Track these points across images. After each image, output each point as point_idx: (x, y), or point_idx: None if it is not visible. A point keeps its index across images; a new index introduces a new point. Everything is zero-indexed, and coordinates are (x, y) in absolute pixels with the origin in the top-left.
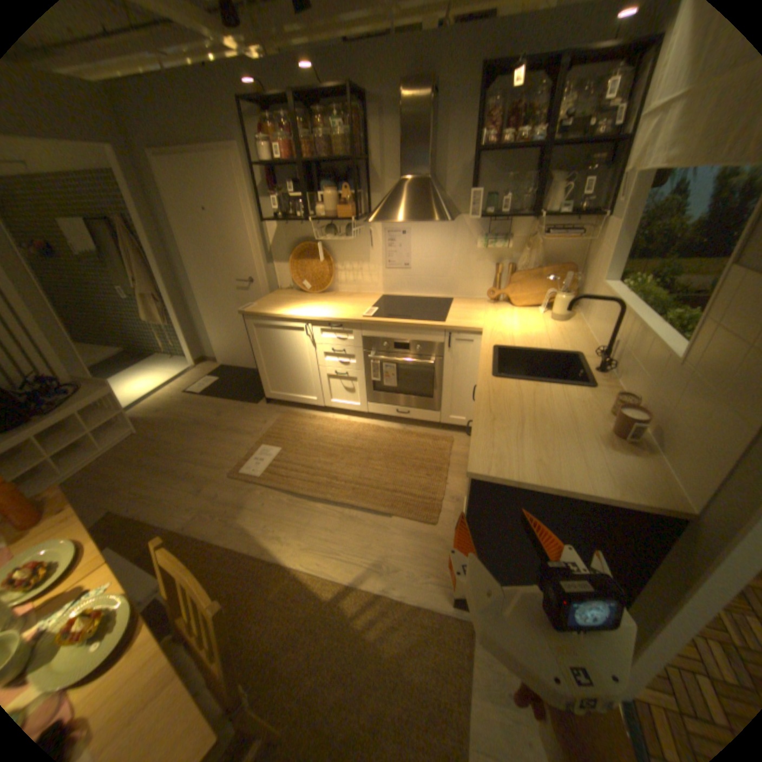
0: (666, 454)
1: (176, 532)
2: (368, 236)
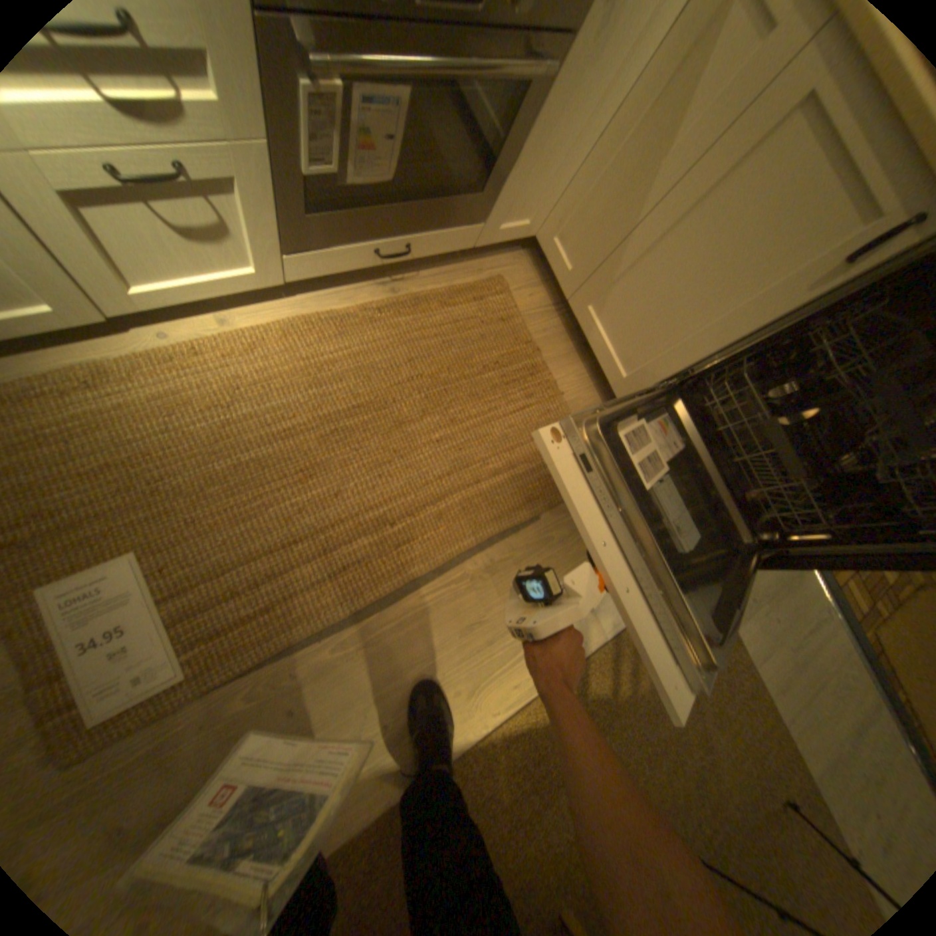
0: None
1: None
2: None
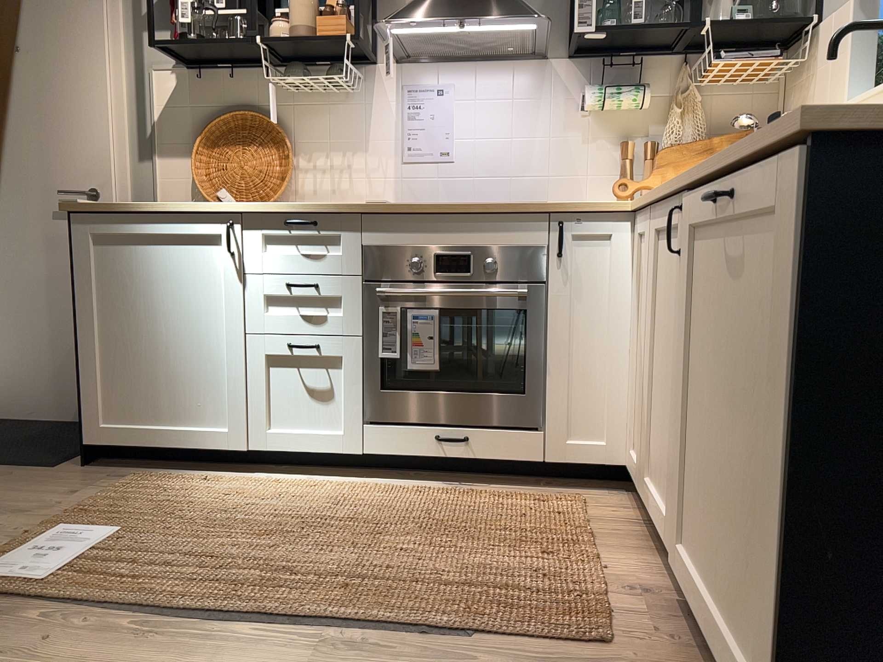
0: None
1: None
2: (369, 99)
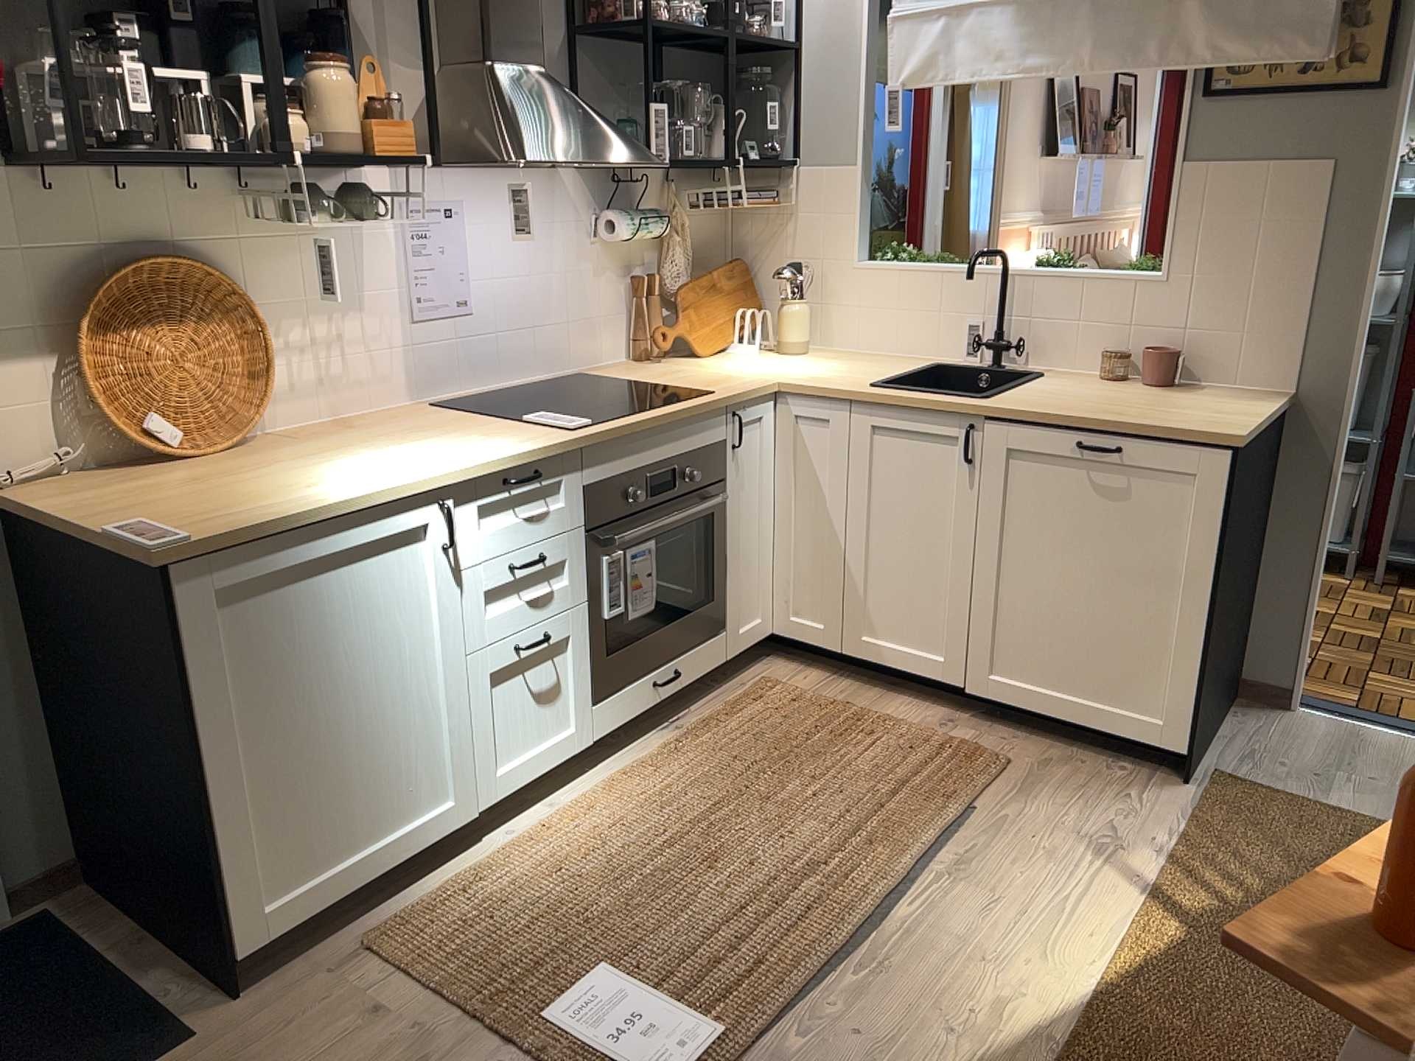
0: (1202, 377)
1: None
2: (360, 227)
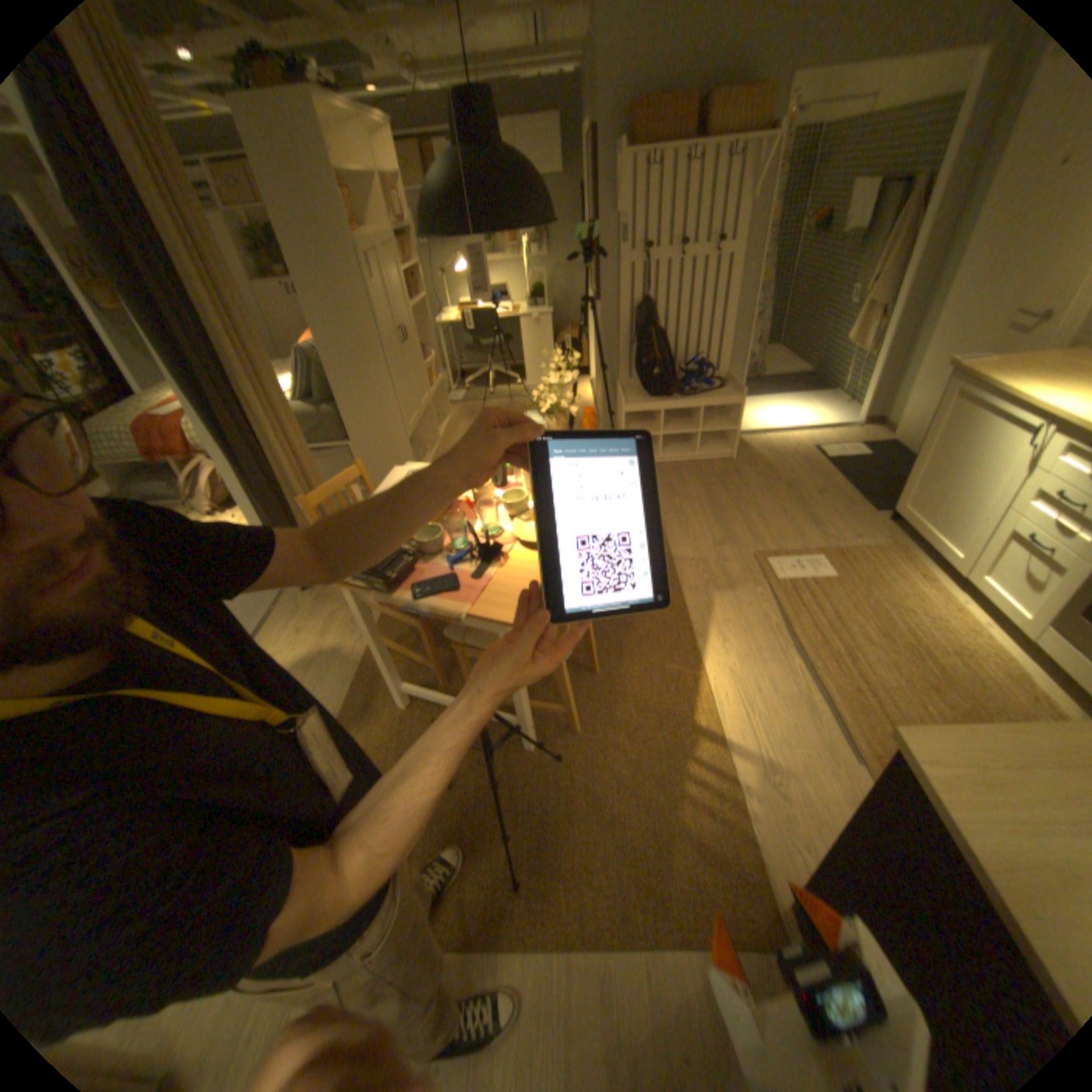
0: None
1: (671, 558)
2: None
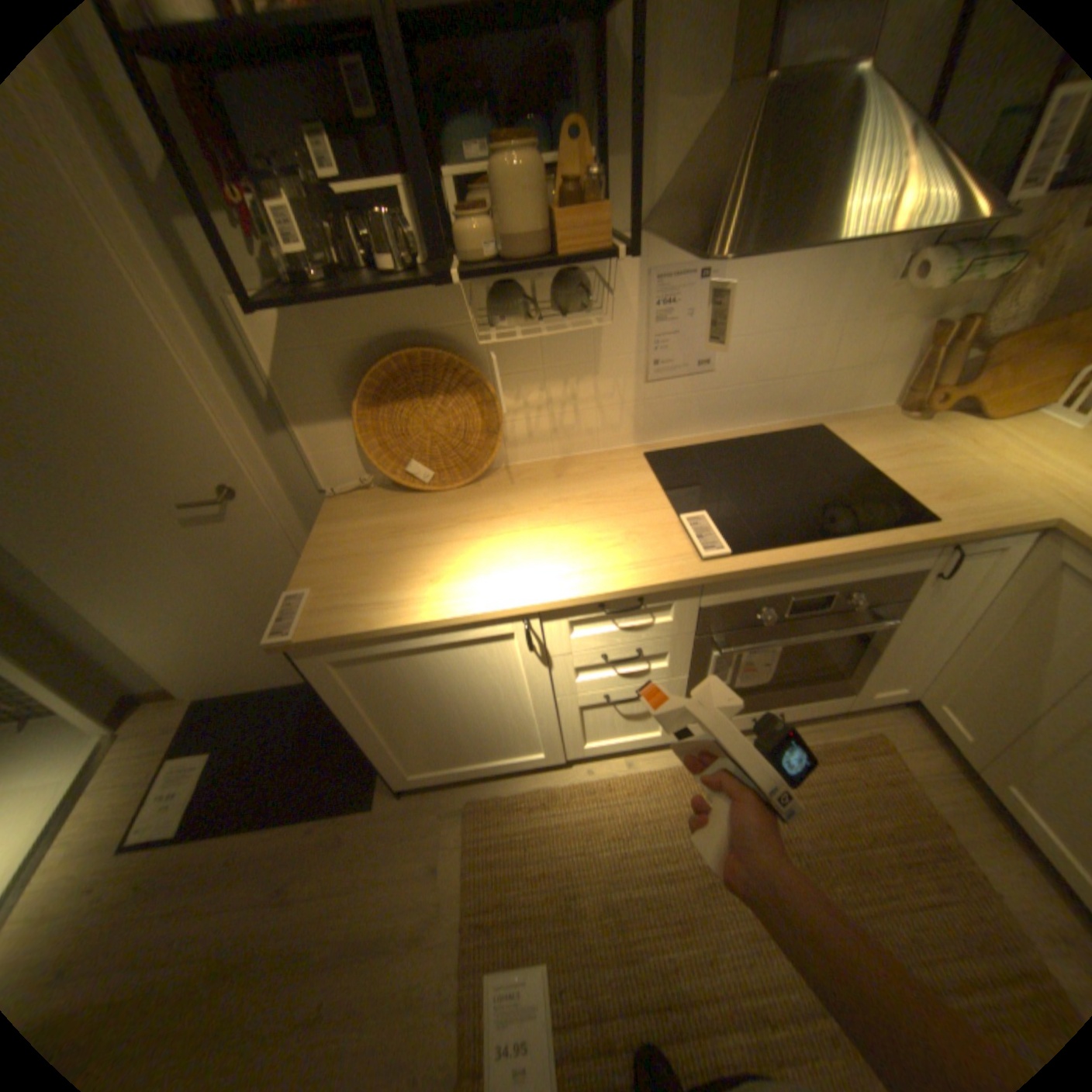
0: None
1: None
2: (600, 296)
